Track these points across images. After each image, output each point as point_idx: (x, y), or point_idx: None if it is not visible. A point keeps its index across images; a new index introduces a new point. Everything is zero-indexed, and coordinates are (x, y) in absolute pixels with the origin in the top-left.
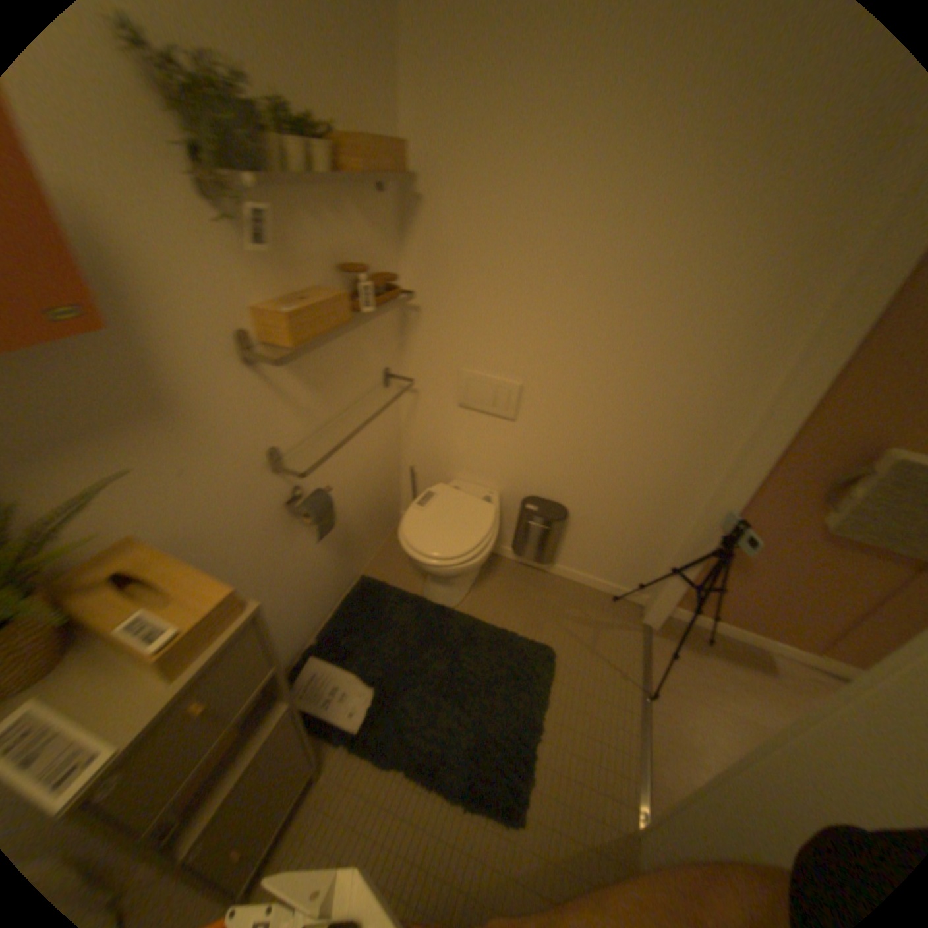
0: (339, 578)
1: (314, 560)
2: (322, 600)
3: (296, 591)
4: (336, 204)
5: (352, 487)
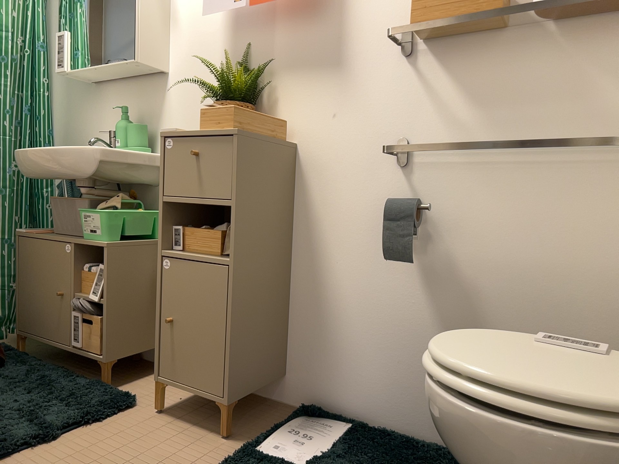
0: None
1: (415, 317)
2: (410, 397)
3: (380, 327)
4: None
5: (513, 279)
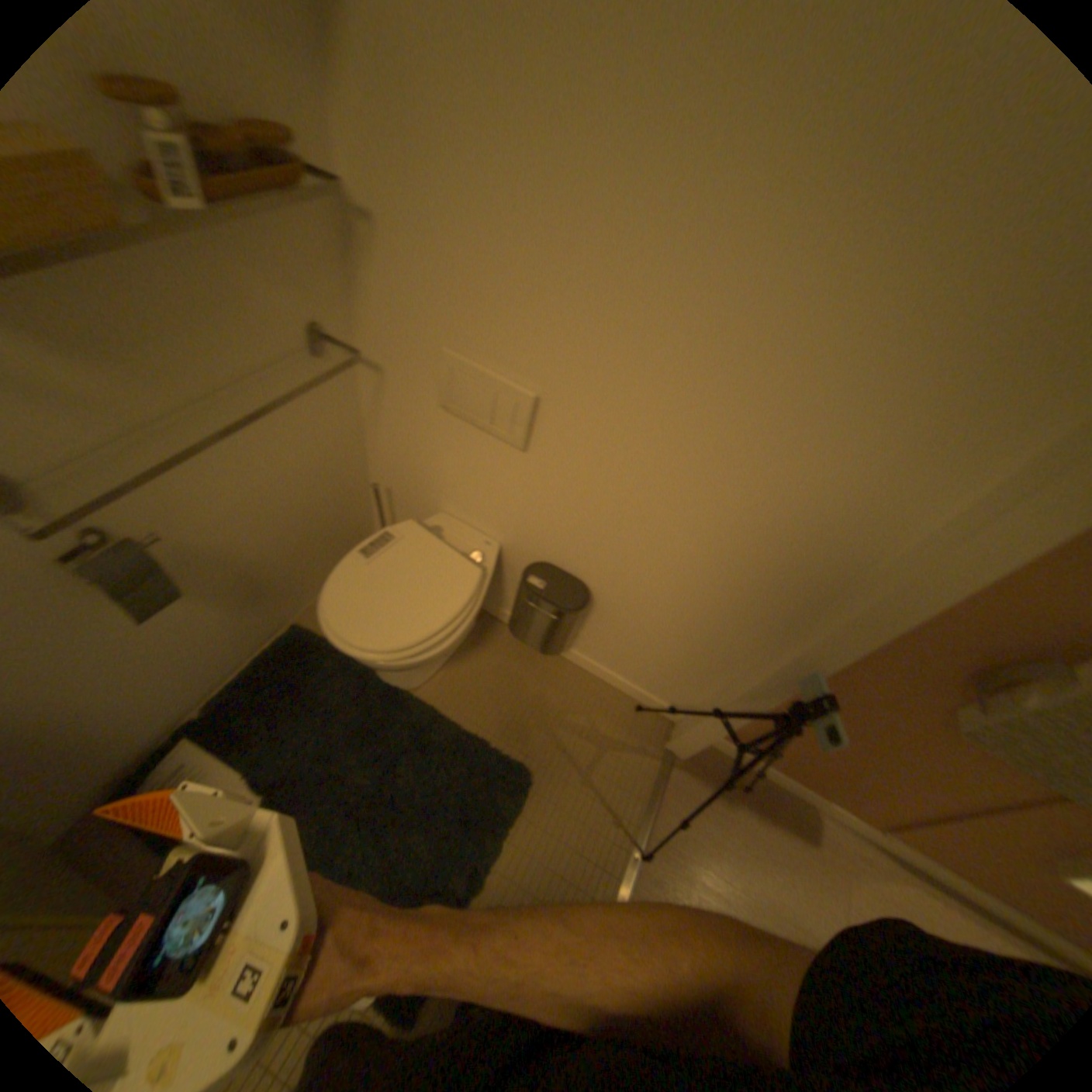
0: (245, 632)
1: (174, 620)
2: (209, 664)
3: (137, 665)
4: None
5: (251, 513)
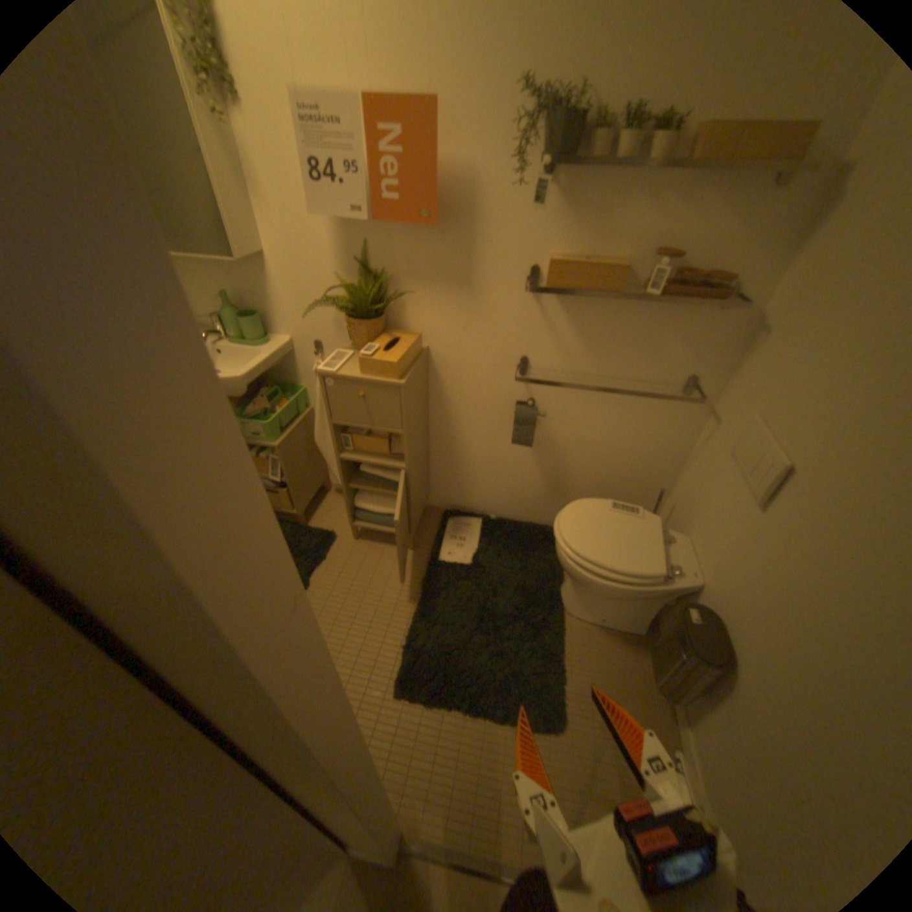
0: (540, 506)
1: (523, 465)
2: (516, 502)
3: (499, 470)
4: (685, 191)
5: (588, 448)
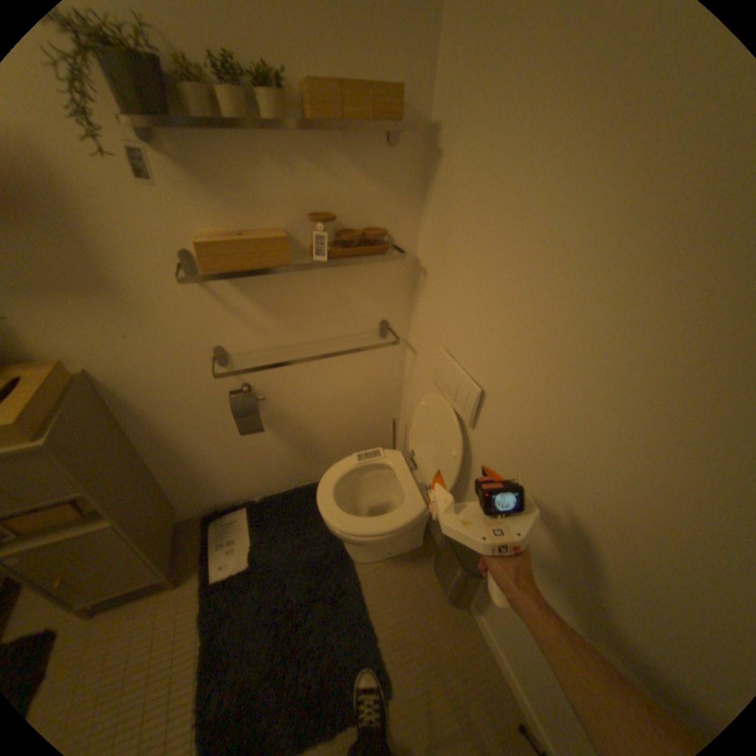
0: (298, 470)
1: (265, 444)
2: (274, 476)
3: (242, 457)
4: (313, 154)
5: (320, 407)
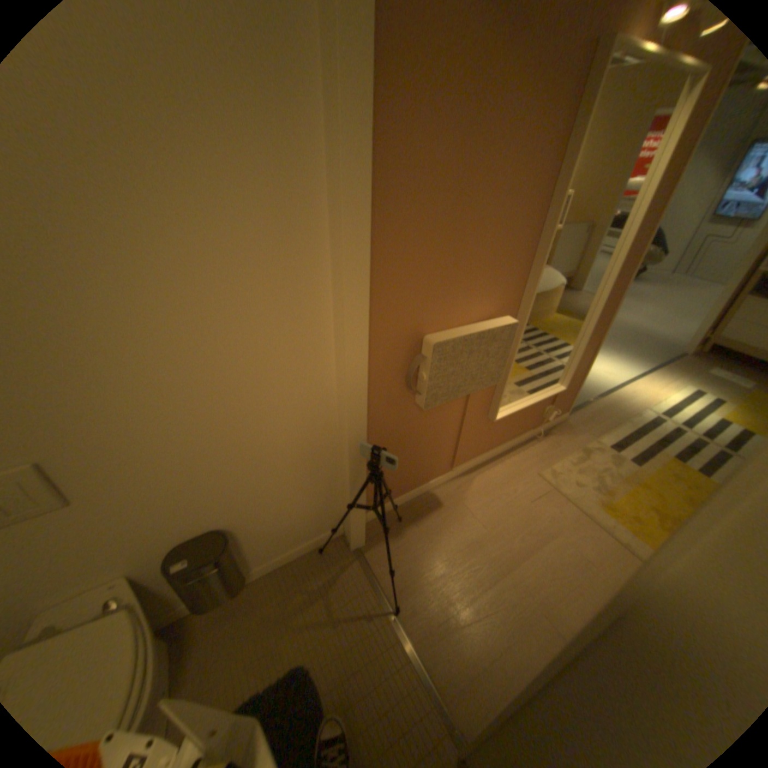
0: None
1: None
2: None
3: None
4: None
5: None
